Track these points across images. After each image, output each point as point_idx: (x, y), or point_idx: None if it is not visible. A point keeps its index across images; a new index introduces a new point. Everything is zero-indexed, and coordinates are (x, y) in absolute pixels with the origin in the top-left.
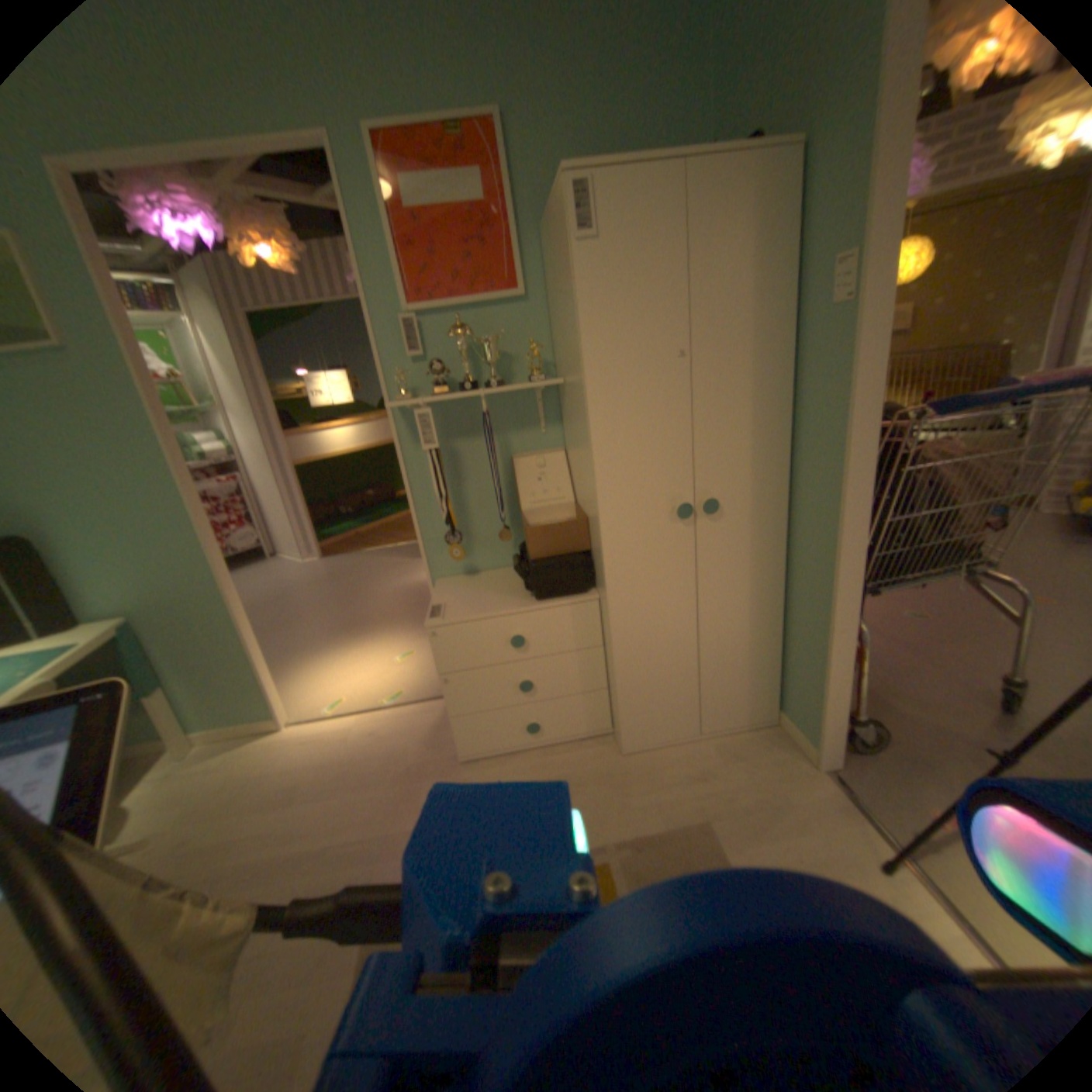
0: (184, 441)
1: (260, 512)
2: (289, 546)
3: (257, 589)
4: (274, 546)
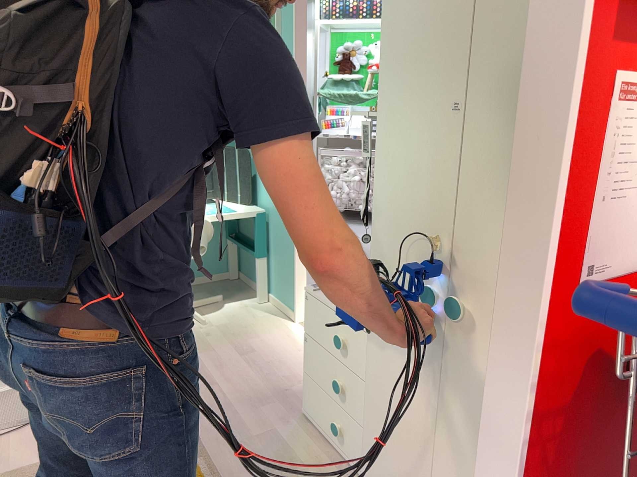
0: None
1: None
2: None
3: None
4: None
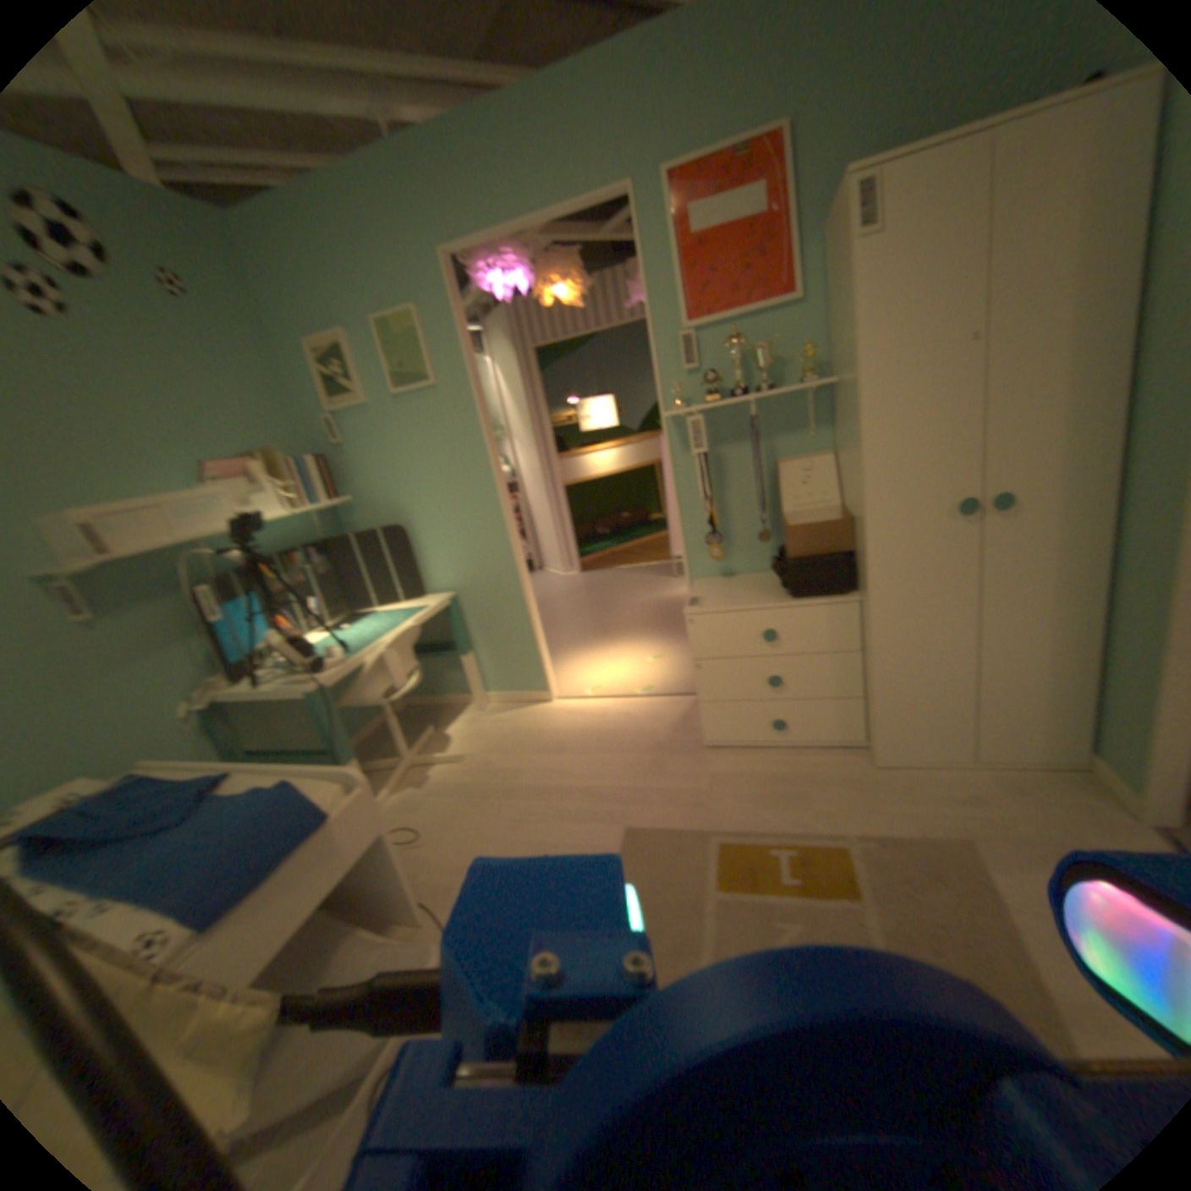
0: None
1: (534, 531)
2: (556, 561)
3: None
4: (543, 562)
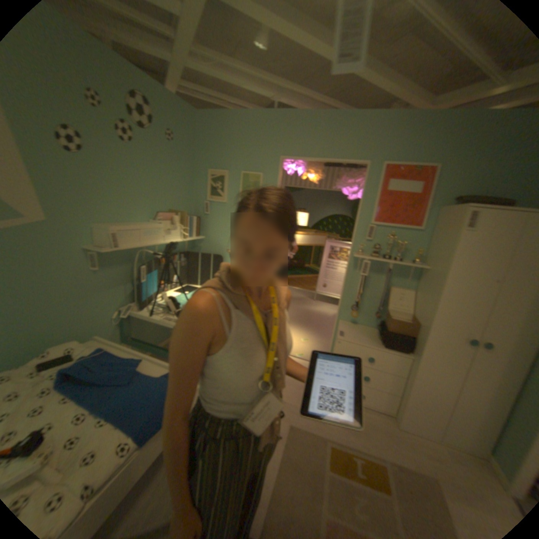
0: None
1: None
2: None
3: None
4: None
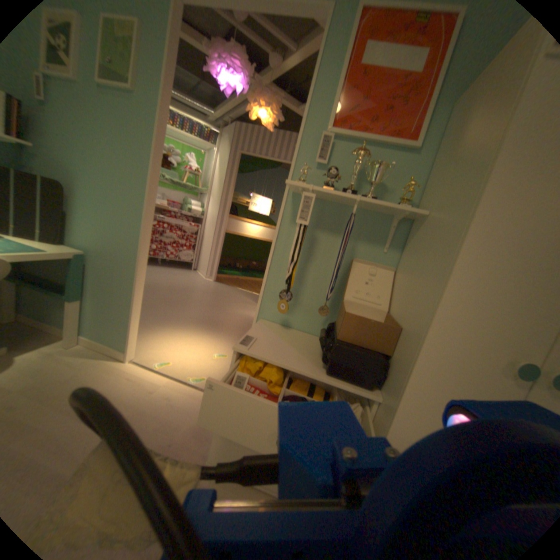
0: (187, 203)
1: (200, 249)
2: (204, 270)
3: (176, 282)
4: (197, 267)
